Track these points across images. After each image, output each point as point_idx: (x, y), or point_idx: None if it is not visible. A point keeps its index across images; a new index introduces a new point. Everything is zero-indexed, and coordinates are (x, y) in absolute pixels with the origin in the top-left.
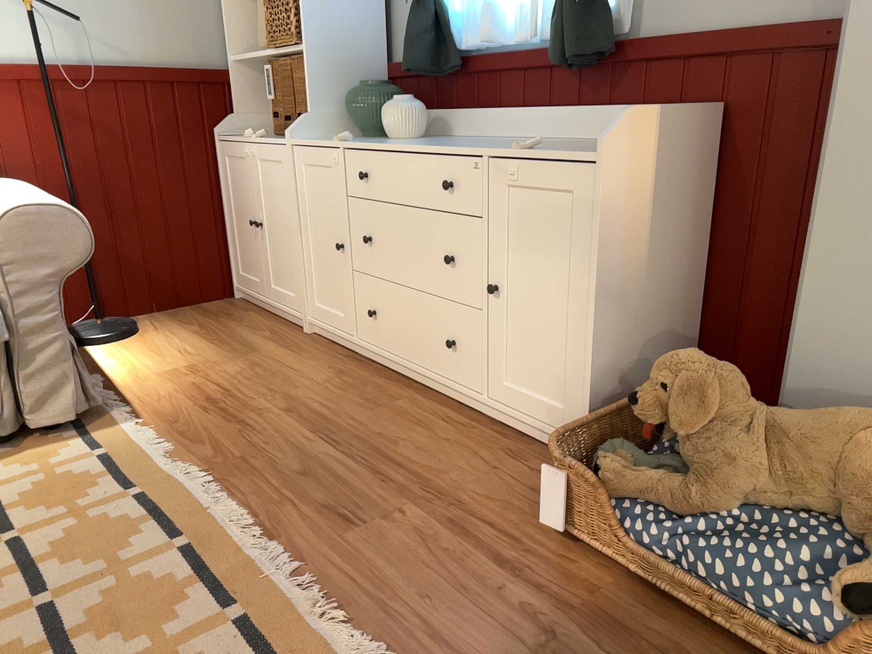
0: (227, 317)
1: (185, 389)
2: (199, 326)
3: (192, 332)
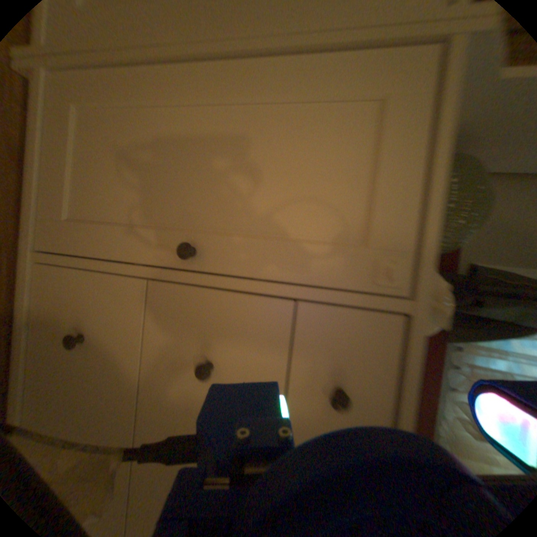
0: None
1: None
2: None
3: None
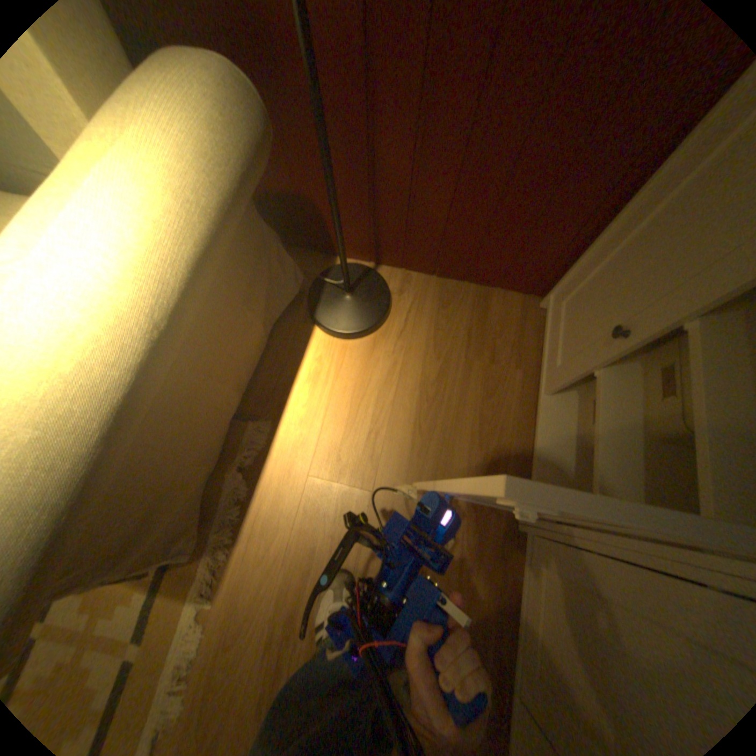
0: (491, 363)
1: (297, 561)
2: (442, 369)
3: (424, 381)
